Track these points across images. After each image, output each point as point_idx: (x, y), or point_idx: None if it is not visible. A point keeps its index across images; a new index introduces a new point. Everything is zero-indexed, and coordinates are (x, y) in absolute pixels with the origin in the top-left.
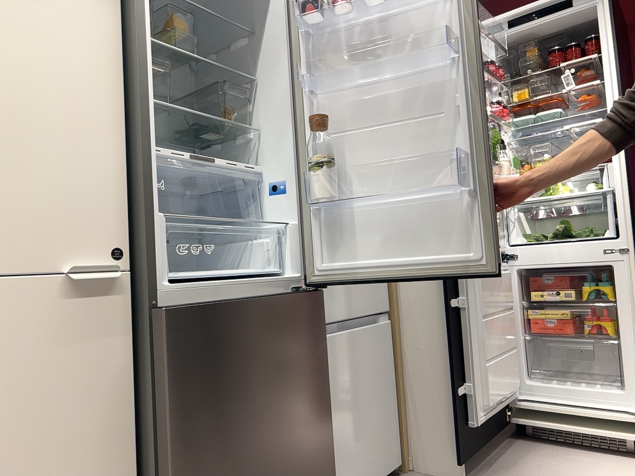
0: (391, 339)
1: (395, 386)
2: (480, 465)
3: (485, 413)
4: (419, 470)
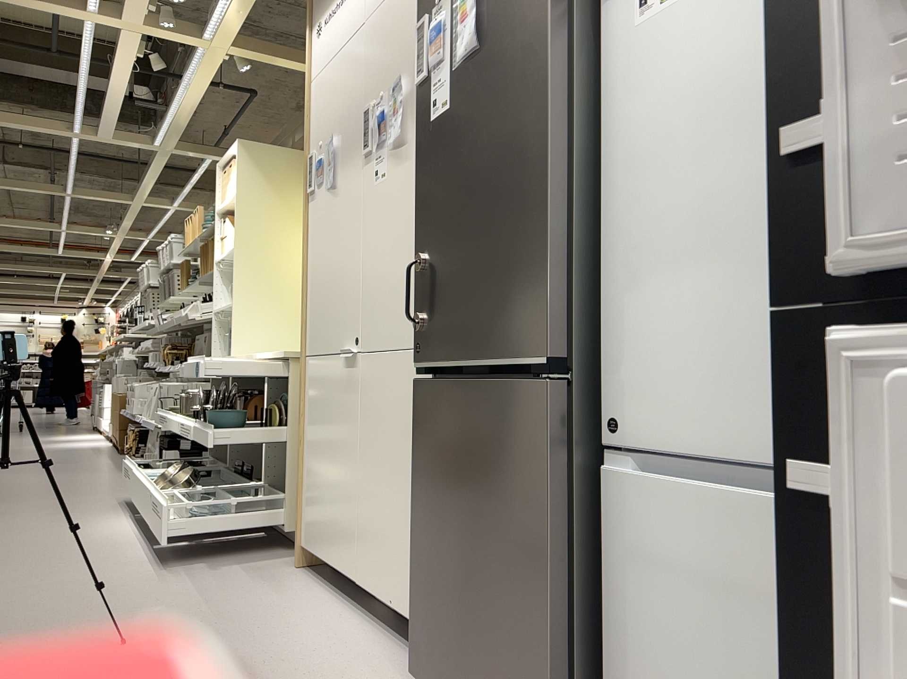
0: None
1: None
2: None
3: None
4: None
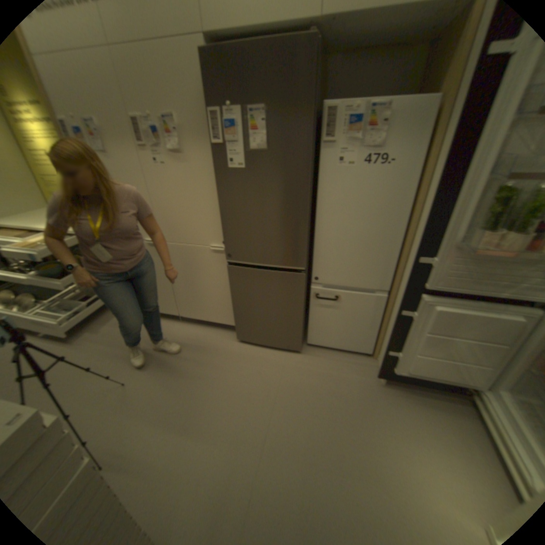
0: (387, 304)
1: (381, 324)
2: (408, 390)
3: (409, 374)
4: (377, 363)
